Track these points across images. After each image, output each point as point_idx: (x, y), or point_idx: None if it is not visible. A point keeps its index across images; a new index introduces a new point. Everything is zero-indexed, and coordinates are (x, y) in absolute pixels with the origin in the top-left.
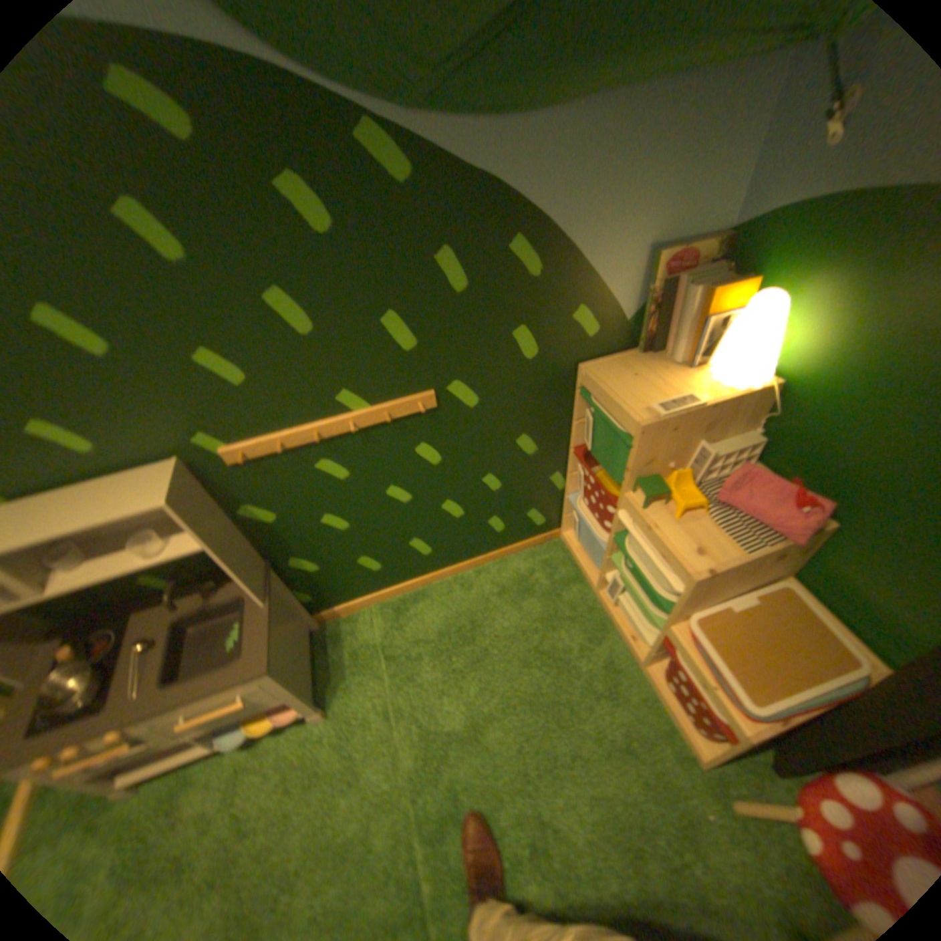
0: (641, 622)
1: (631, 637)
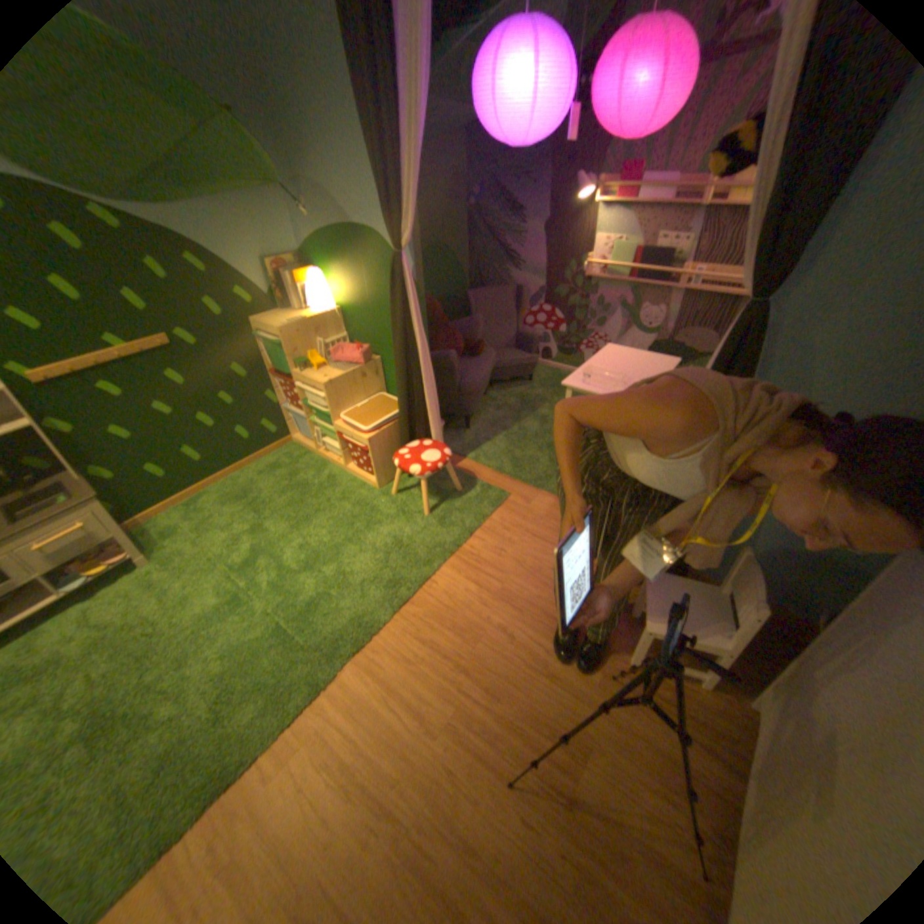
0: (335, 446)
1: (337, 461)
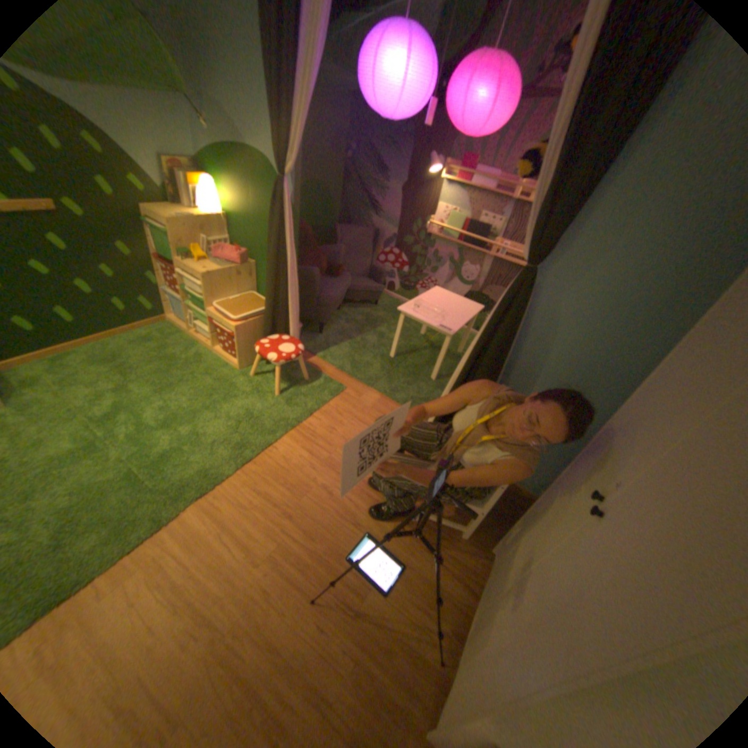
0: (205, 329)
1: (205, 342)
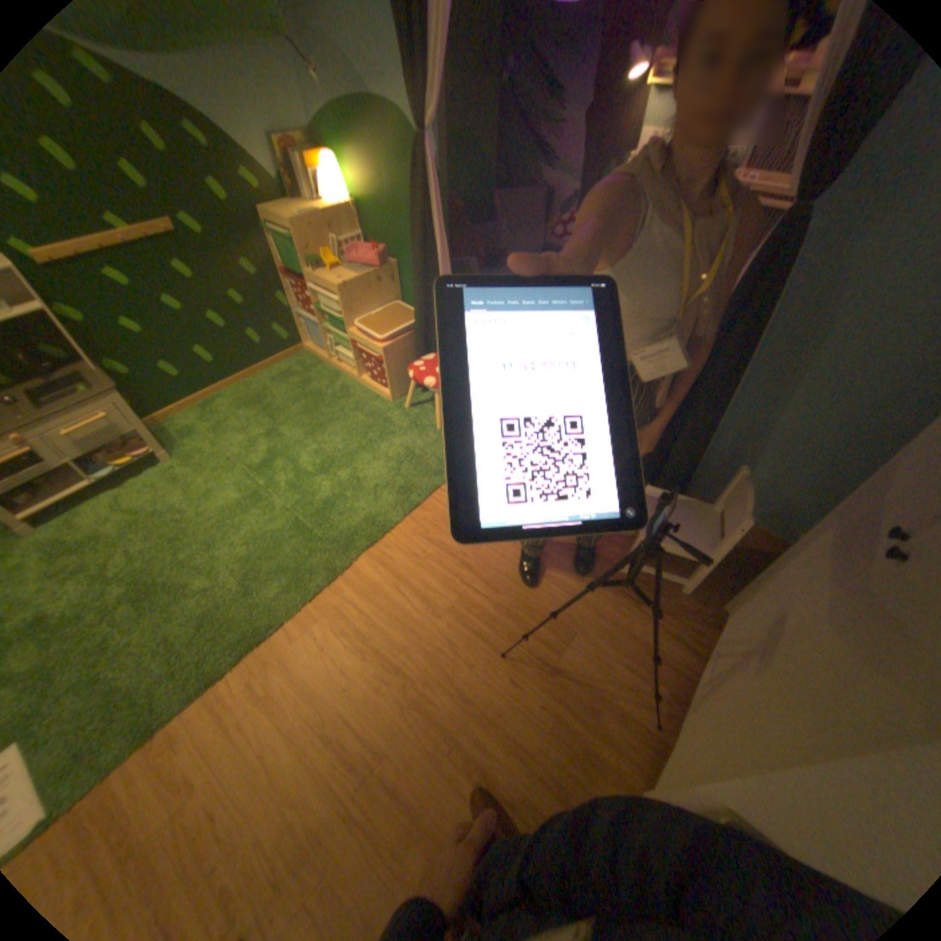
0: (348, 356)
1: (350, 372)
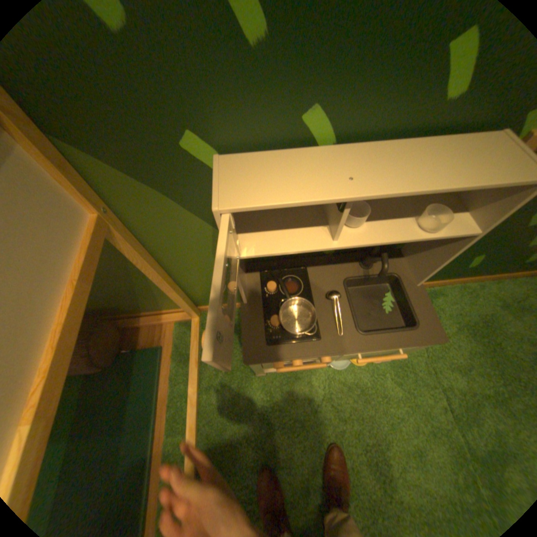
0: None
1: None
